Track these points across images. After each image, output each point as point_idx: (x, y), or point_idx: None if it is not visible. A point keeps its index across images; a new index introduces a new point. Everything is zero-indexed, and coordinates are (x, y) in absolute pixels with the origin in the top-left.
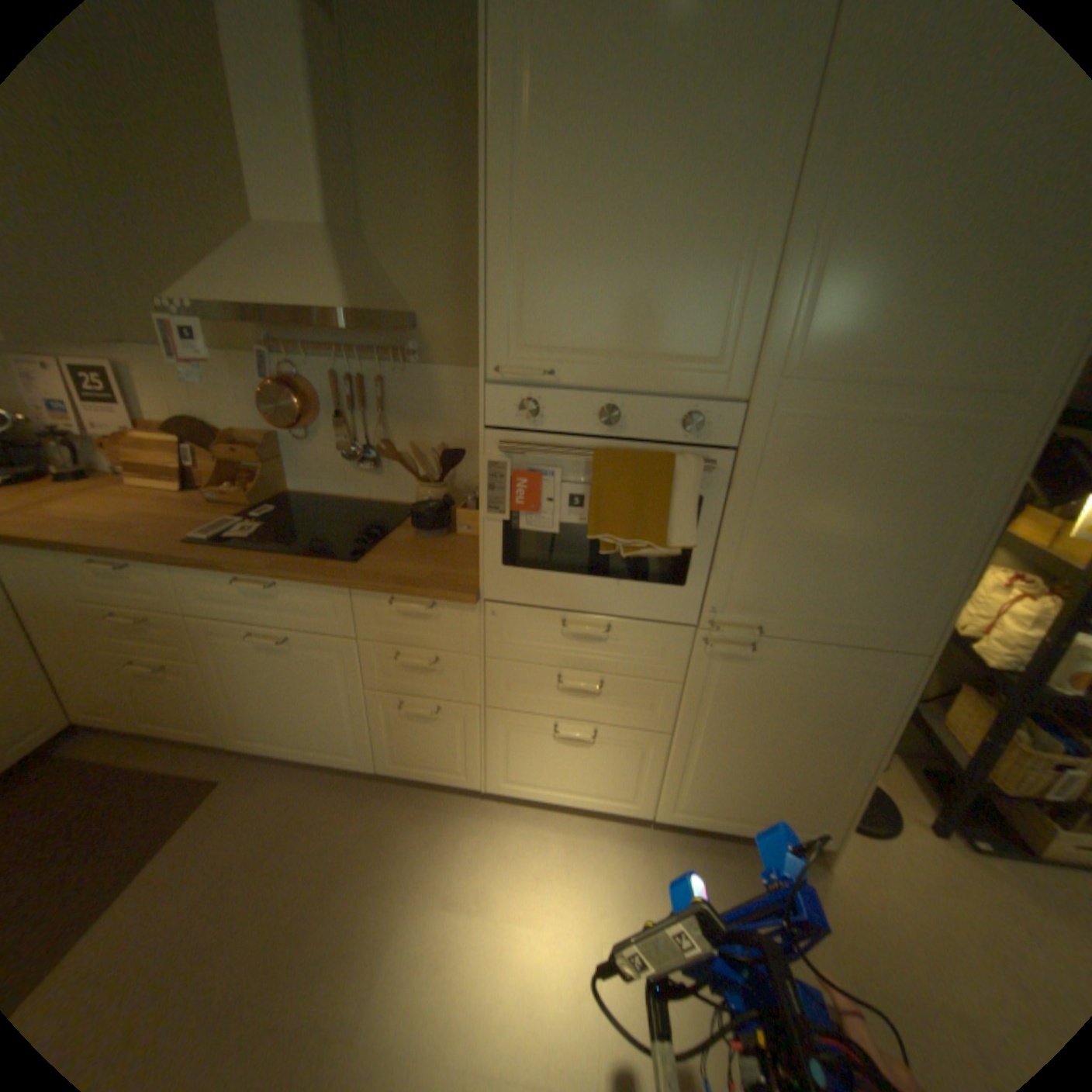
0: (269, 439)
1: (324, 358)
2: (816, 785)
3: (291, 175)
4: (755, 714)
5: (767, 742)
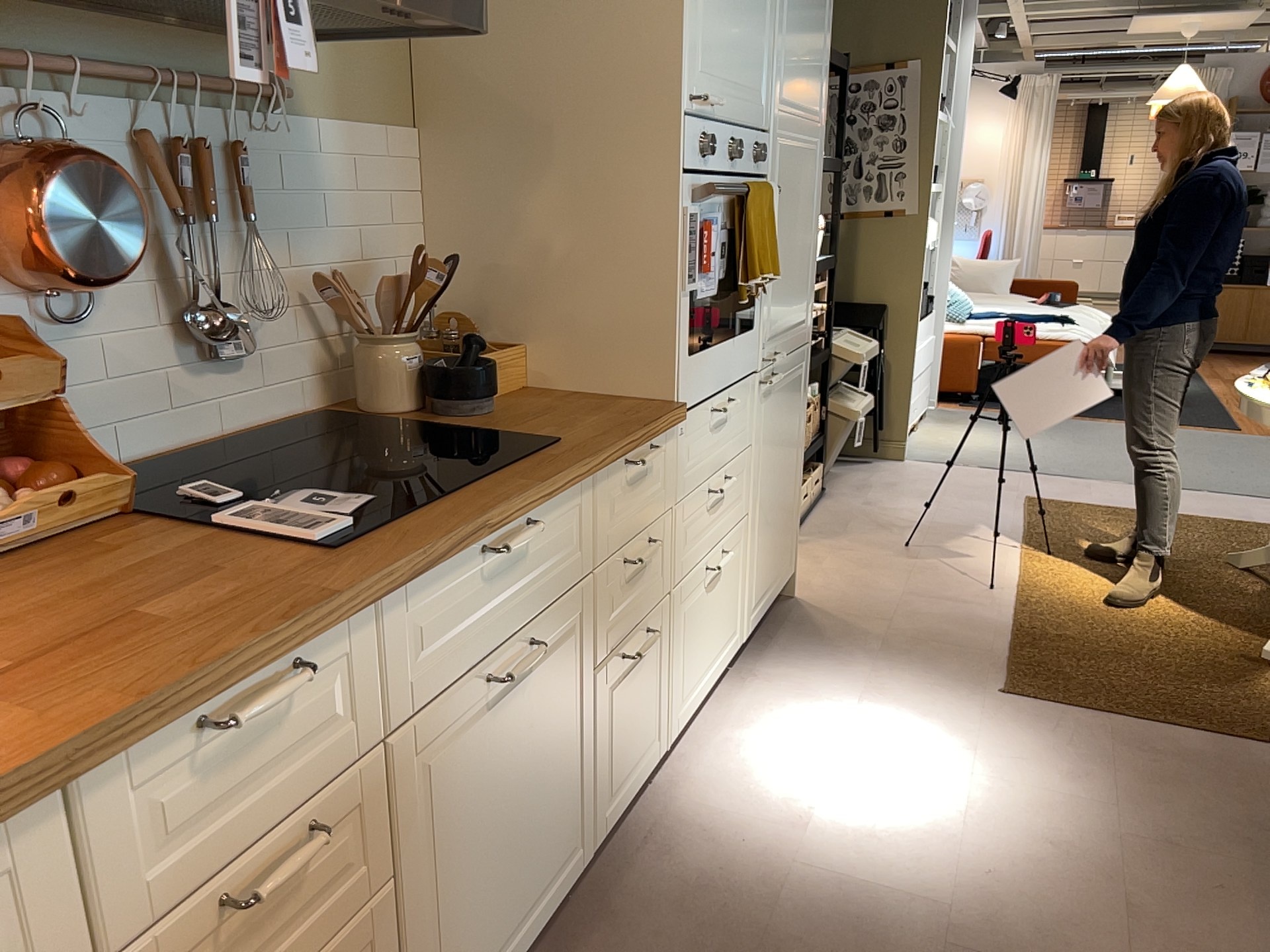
0: (22, 331)
1: (123, 103)
2: (788, 505)
3: None
4: (773, 450)
5: (776, 477)
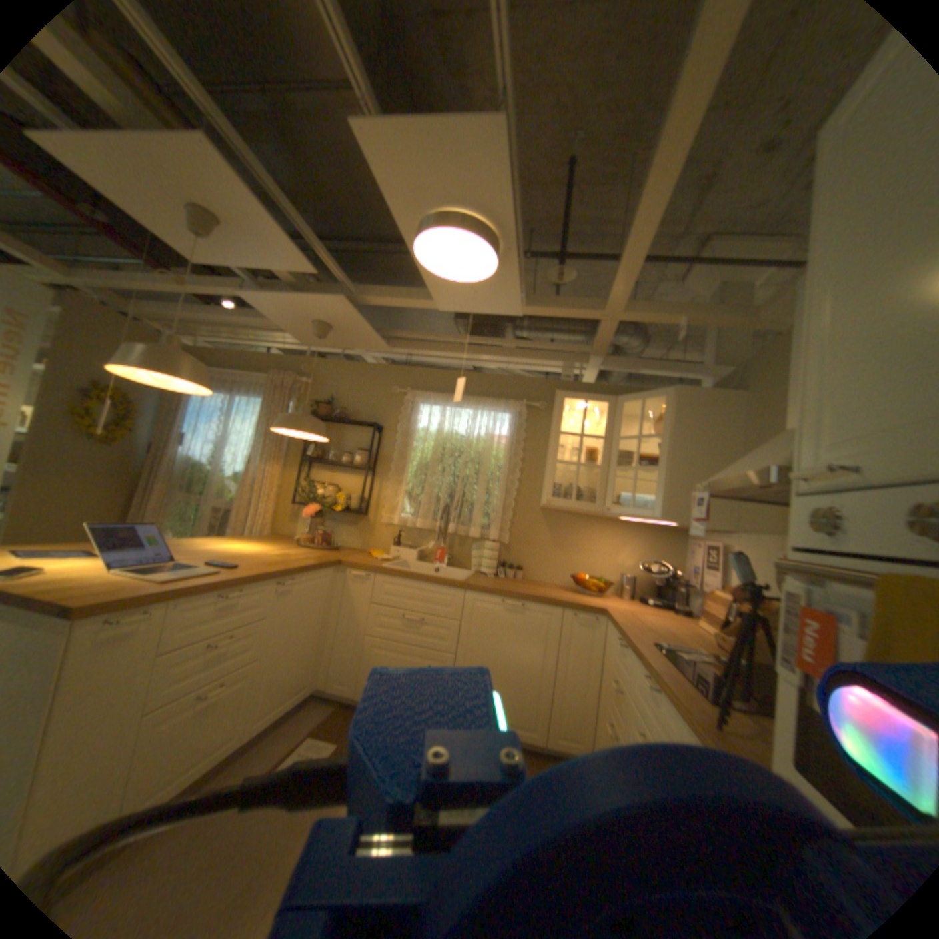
0: None
1: None
2: None
3: None
4: None
5: None
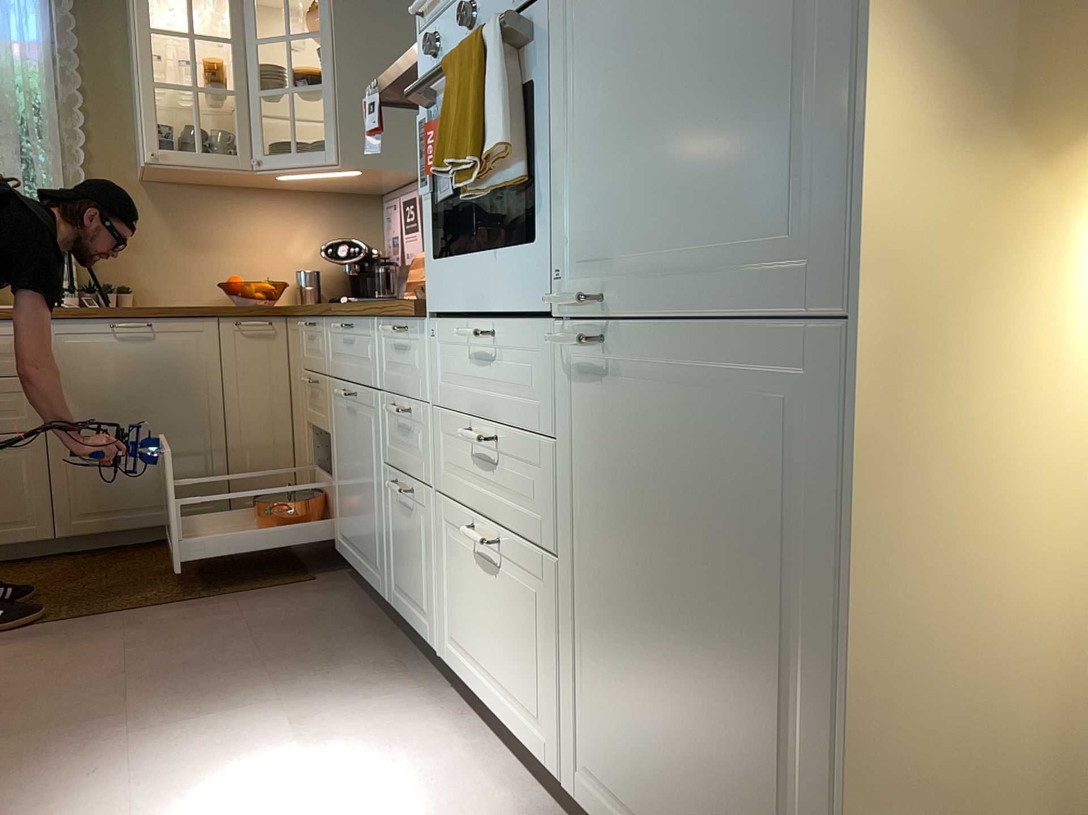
0: None
1: None
2: (759, 777)
3: None
4: (639, 520)
5: (664, 605)
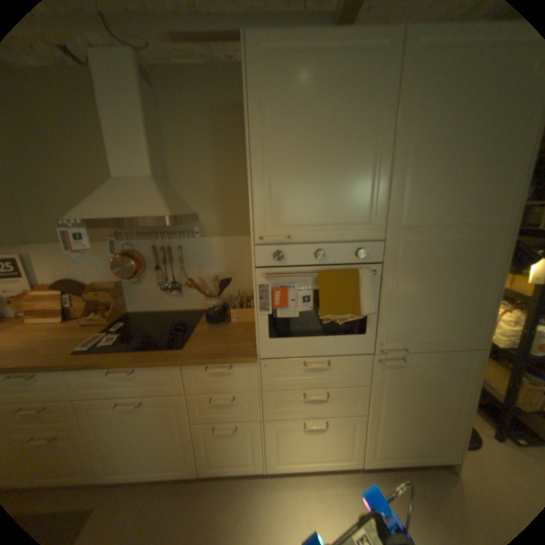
0: (117, 284)
1: (148, 238)
2: (445, 428)
3: (134, 153)
4: (409, 395)
5: (417, 410)
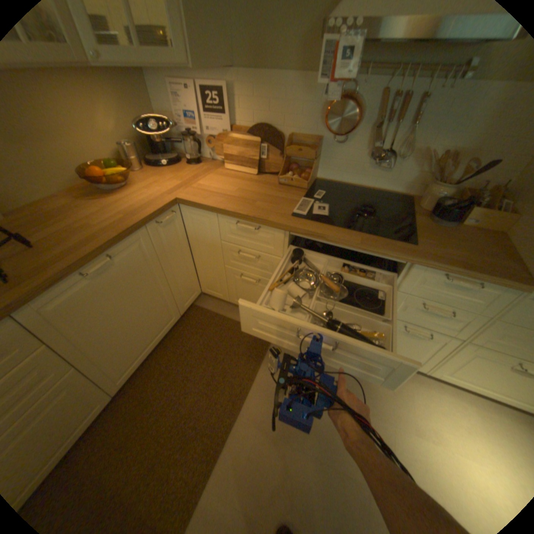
0: (320, 140)
1: (384, 74)
2: None
3: None
4: None
5: None
